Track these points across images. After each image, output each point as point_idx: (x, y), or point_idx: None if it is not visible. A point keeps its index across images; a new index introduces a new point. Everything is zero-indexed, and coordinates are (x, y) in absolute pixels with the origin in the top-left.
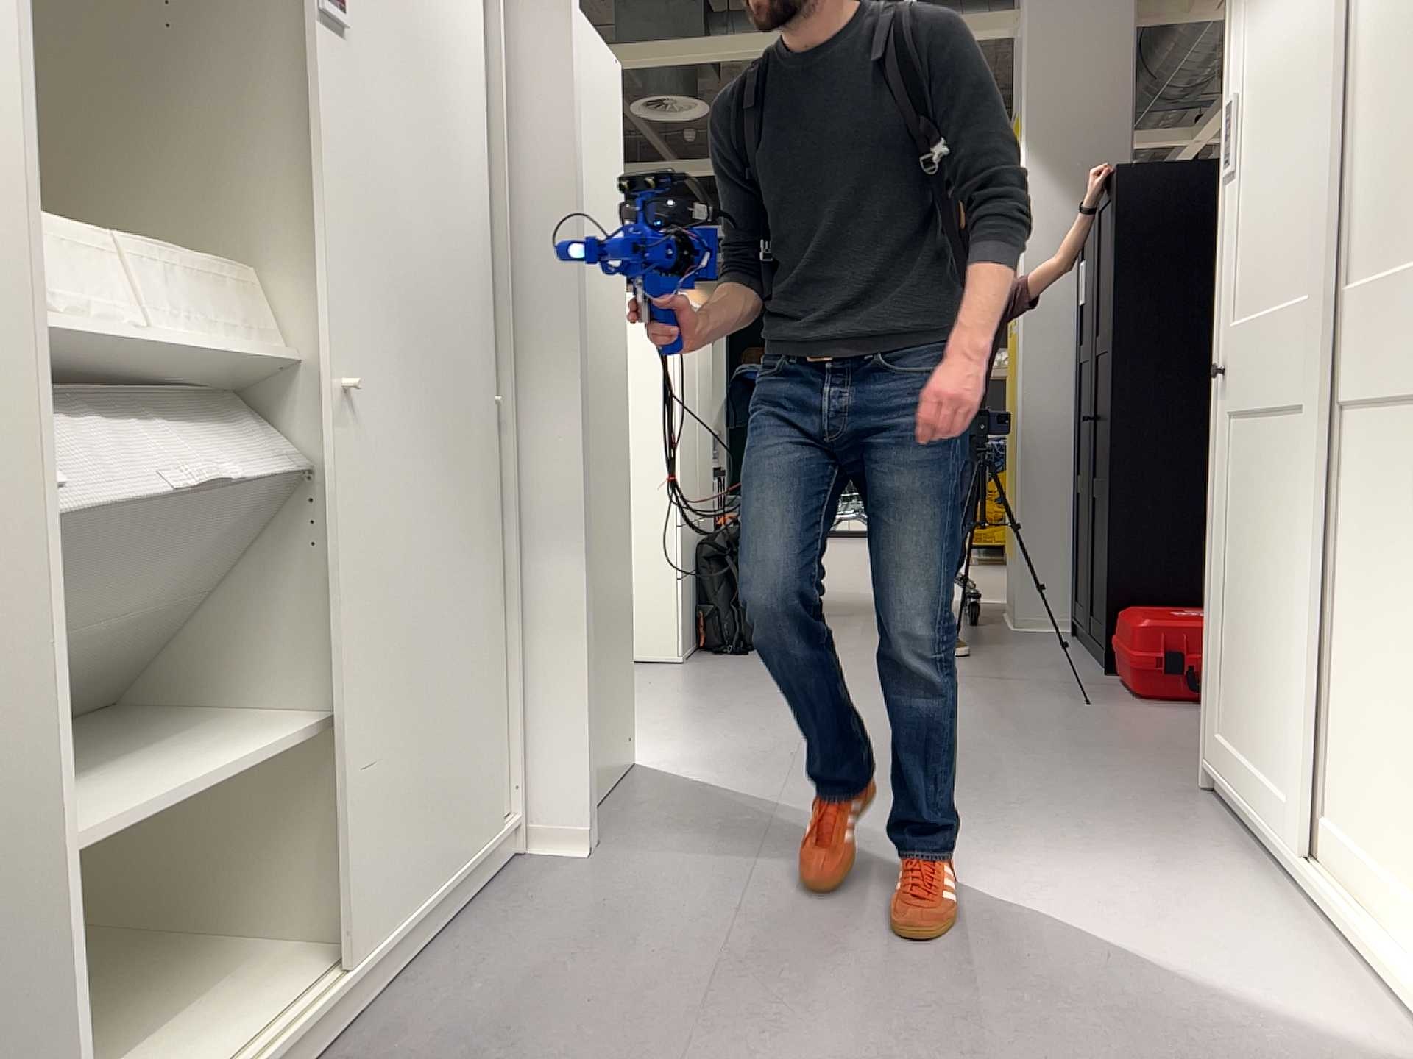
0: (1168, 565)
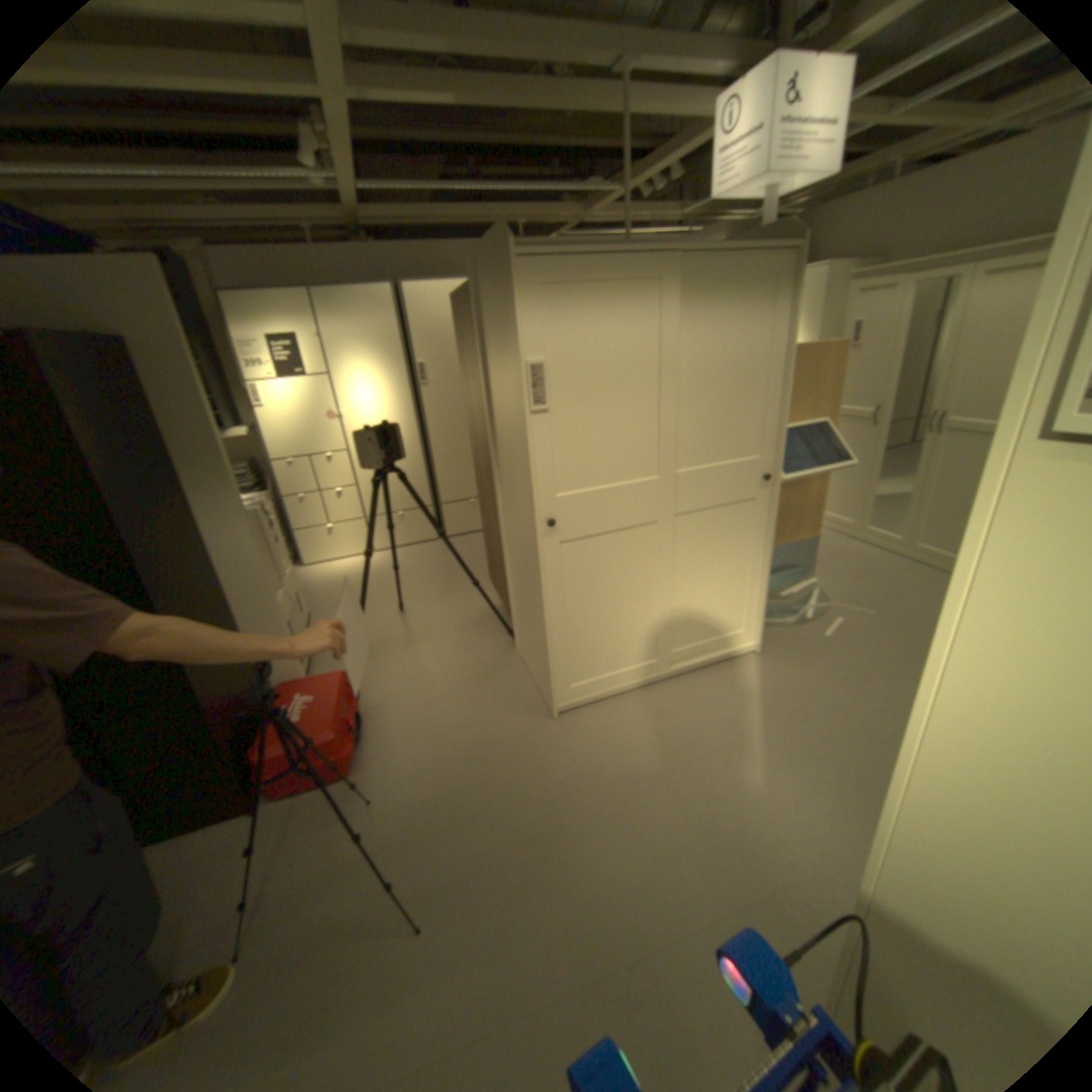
0: (237, 704)
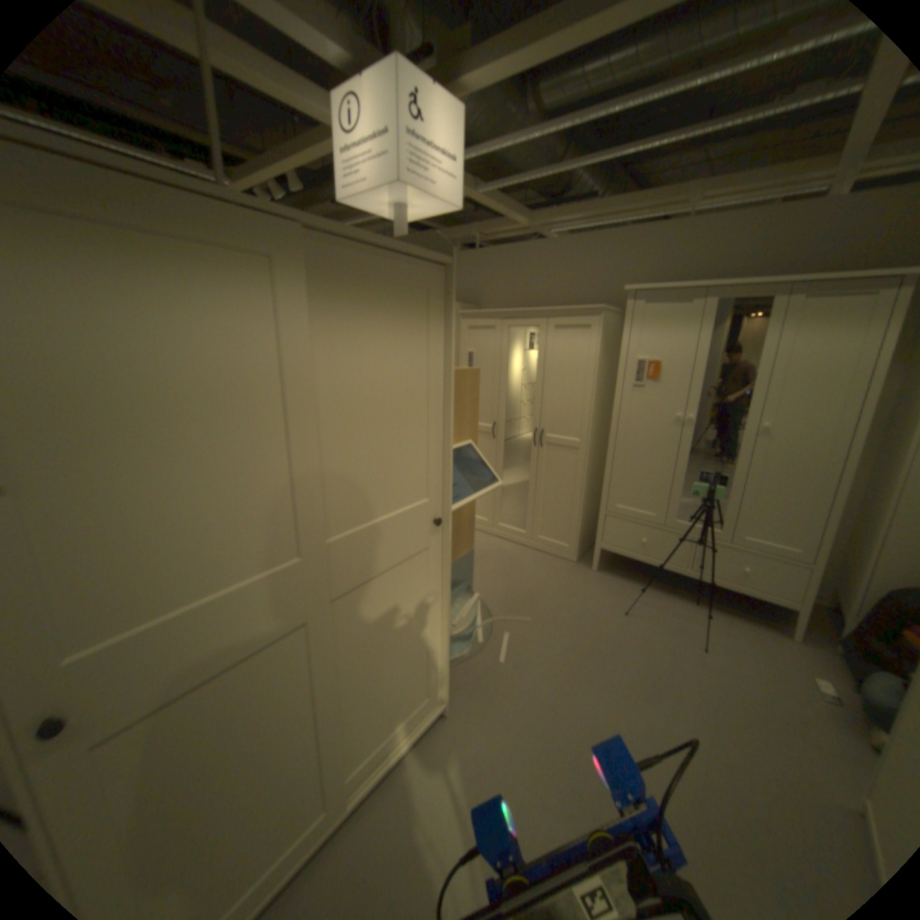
0: None
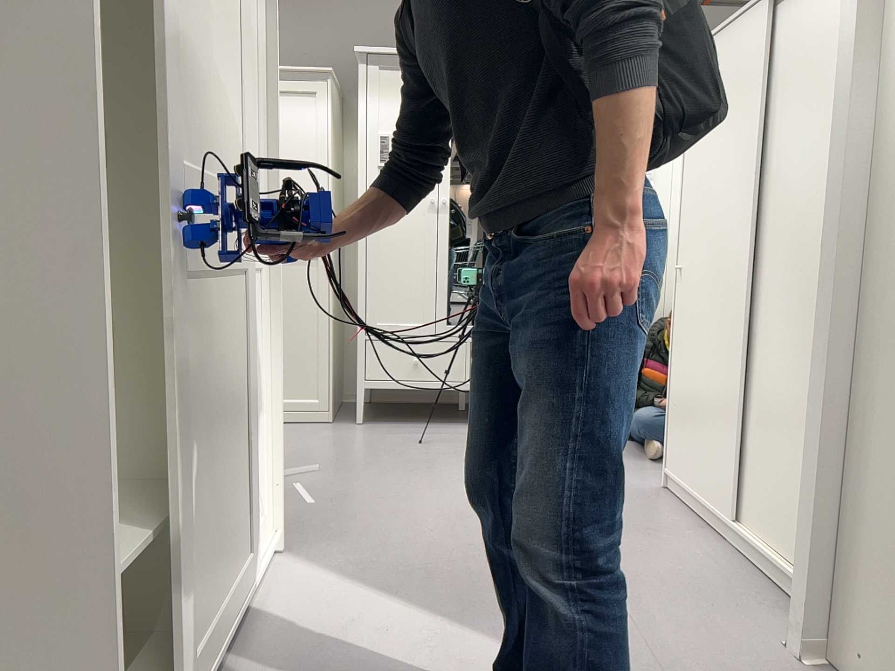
0: None
